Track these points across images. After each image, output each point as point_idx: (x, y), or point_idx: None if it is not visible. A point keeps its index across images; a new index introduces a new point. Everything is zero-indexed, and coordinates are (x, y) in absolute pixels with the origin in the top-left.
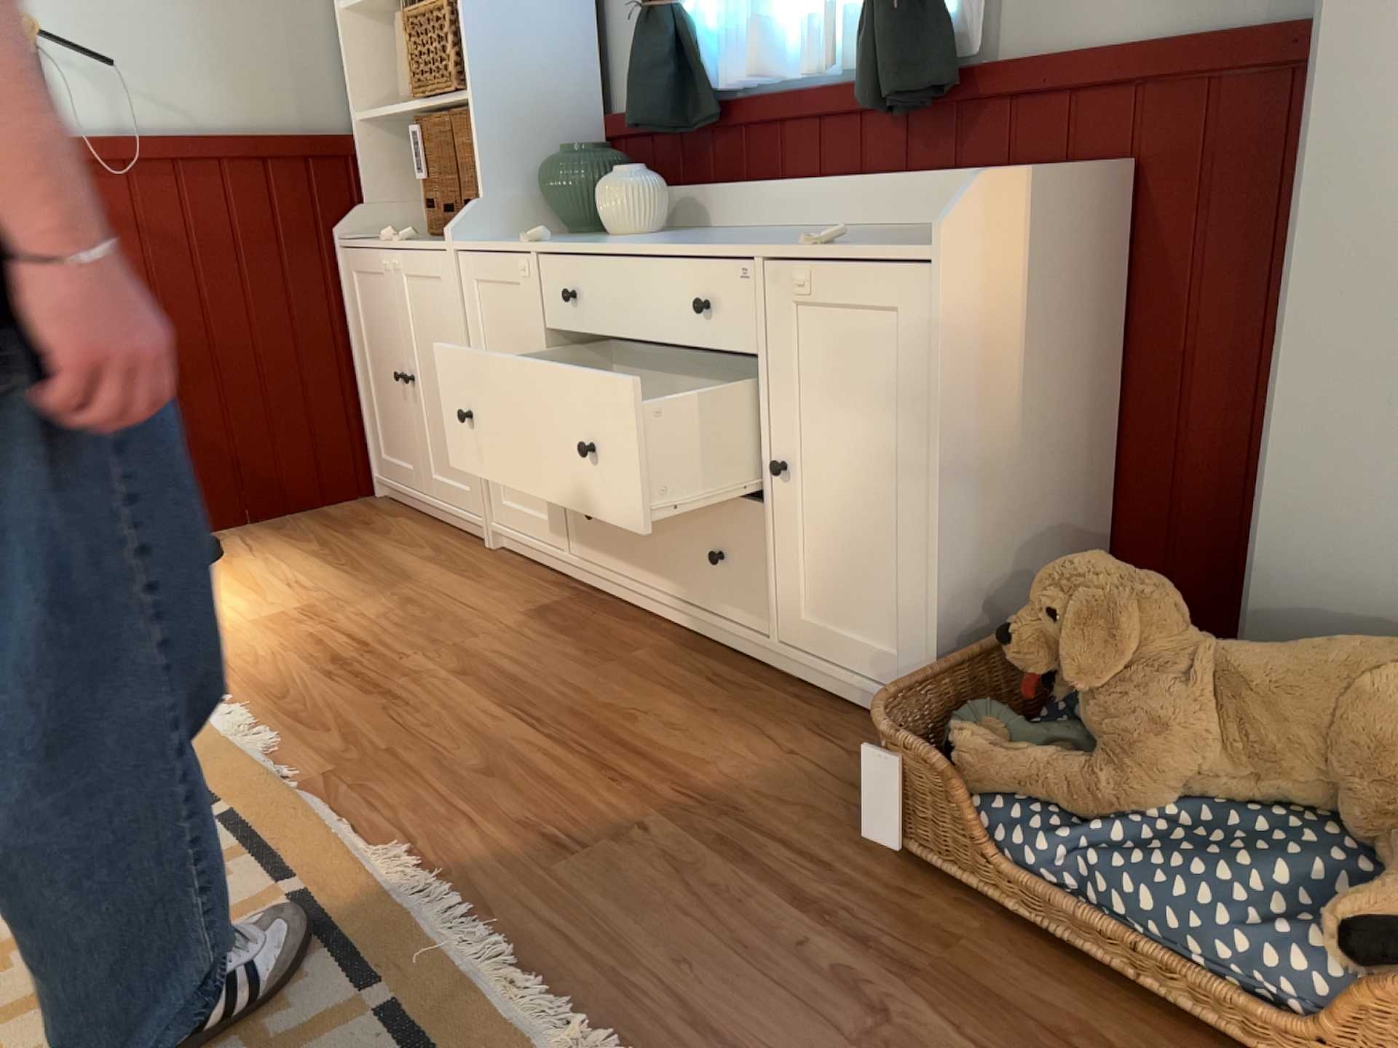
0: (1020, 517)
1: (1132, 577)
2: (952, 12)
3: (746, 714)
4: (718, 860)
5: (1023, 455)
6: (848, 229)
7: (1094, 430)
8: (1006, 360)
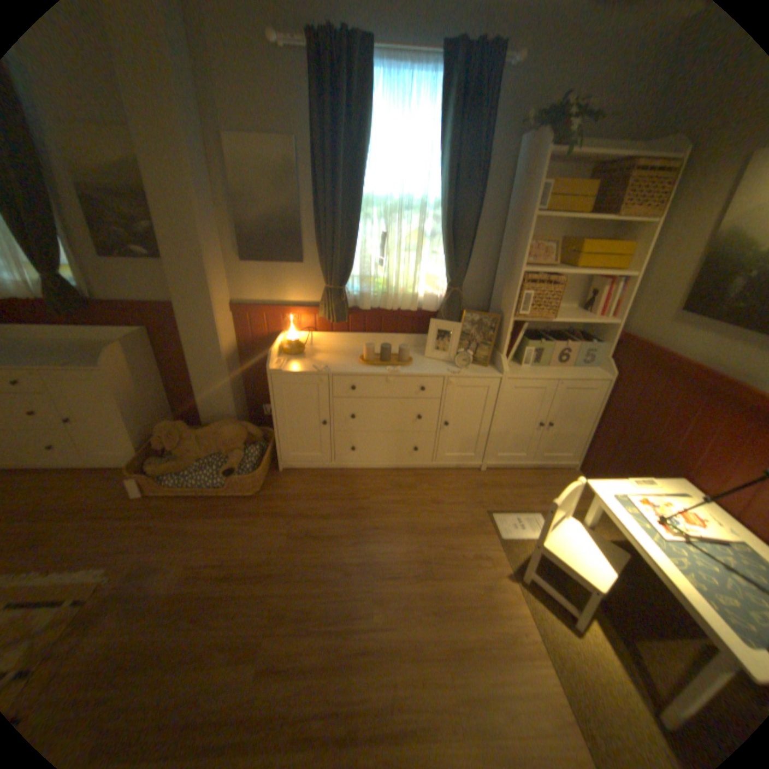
0: (145, 413)
1: (174, 425)
2: (76, 285)
3: (80, 485)
4: (91, 523)
5: (141, 400)
6: (59, 343)
7: (158, 386)
8: (129, 383)
